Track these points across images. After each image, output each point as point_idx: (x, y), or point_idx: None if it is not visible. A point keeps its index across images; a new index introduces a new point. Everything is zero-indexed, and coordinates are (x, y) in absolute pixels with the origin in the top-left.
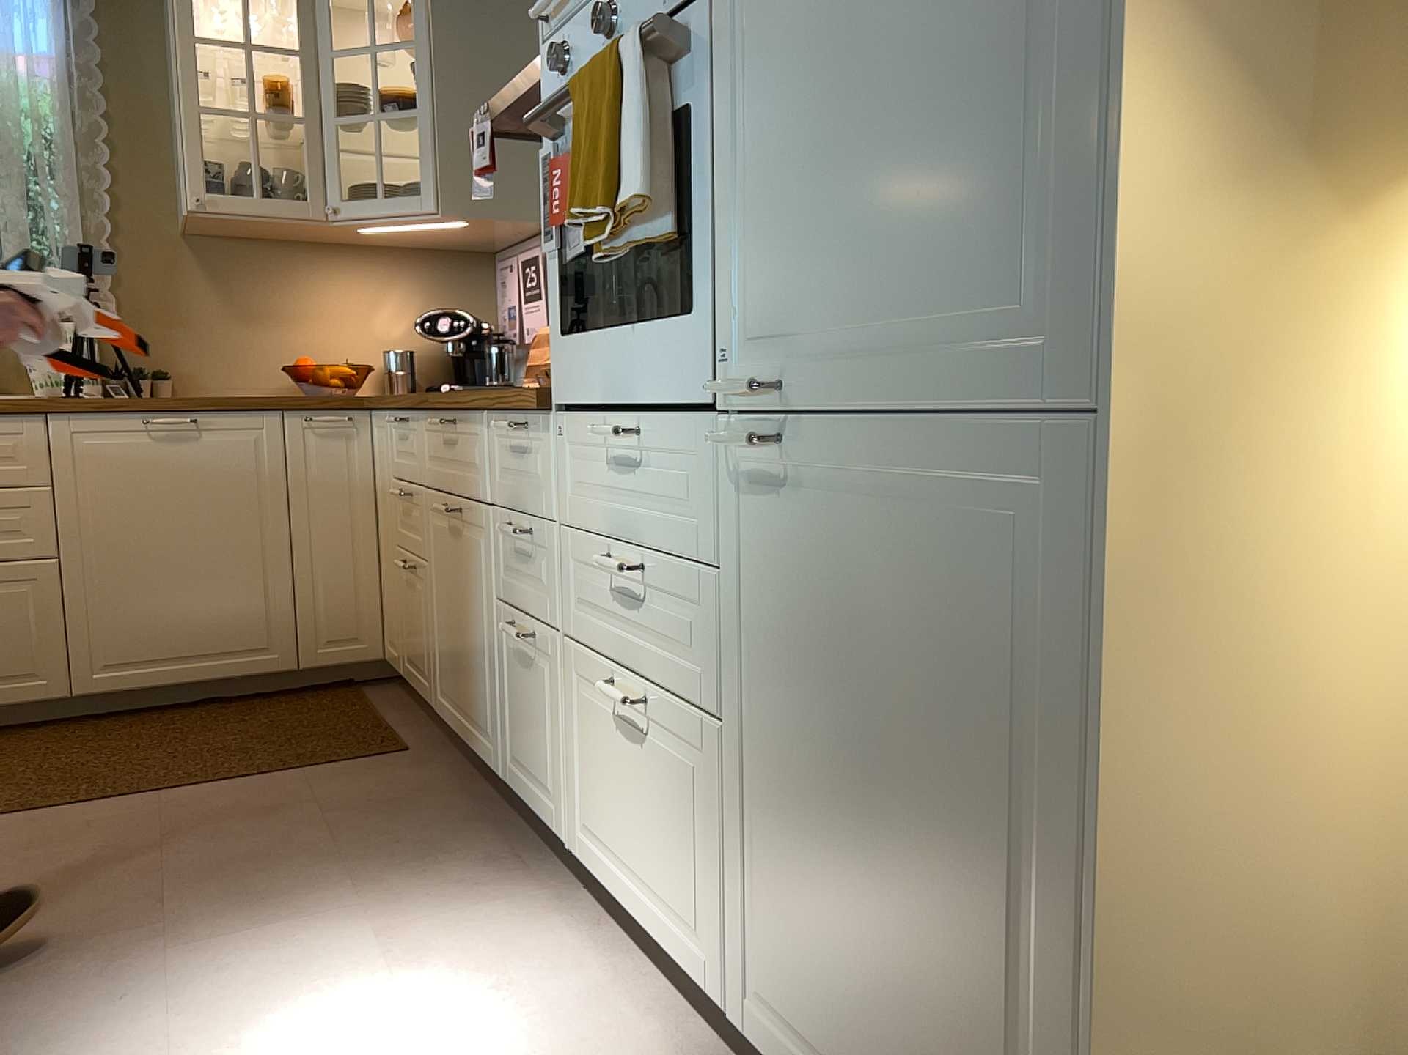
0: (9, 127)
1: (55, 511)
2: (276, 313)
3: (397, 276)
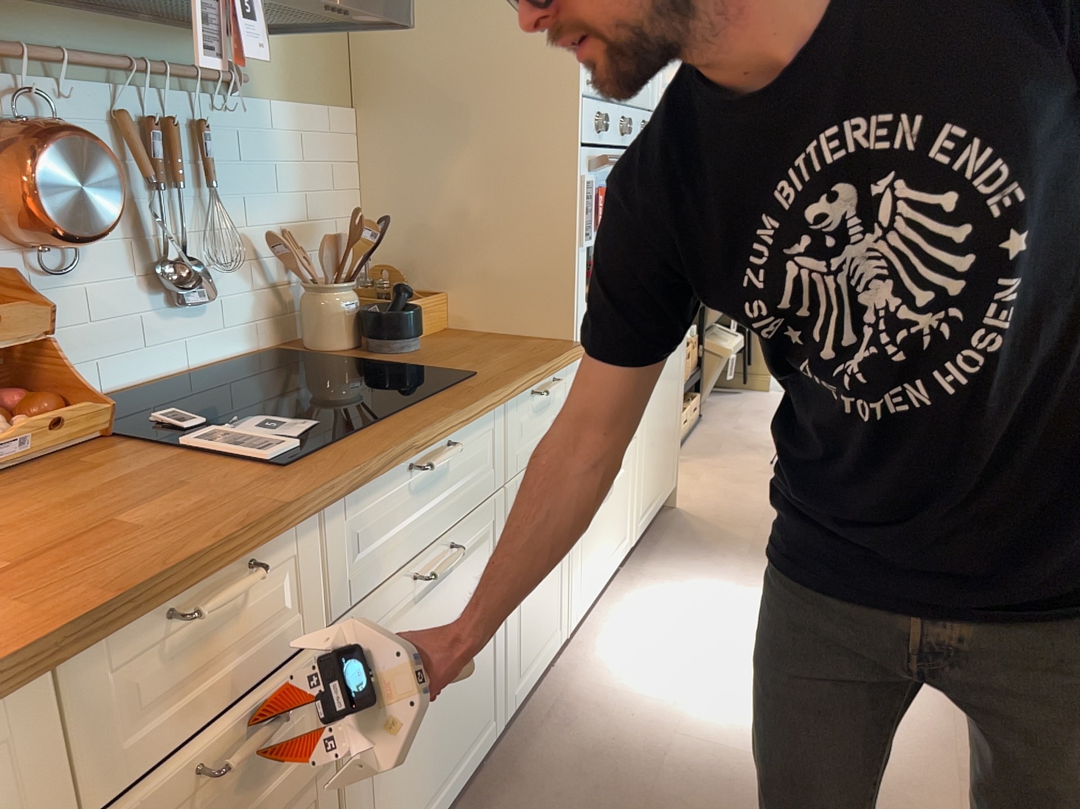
0: None
1: None
2: None
3: None
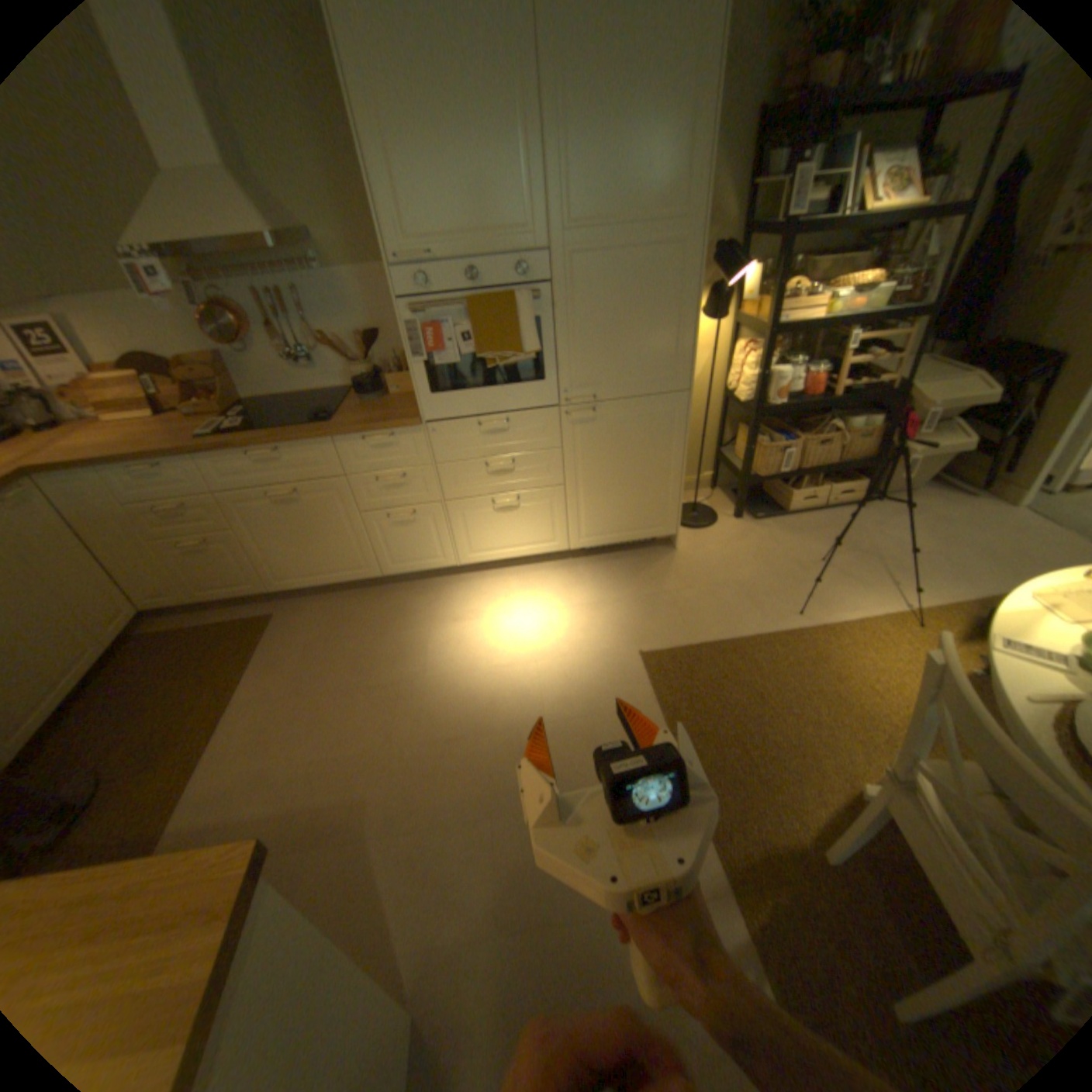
0: None
1: None
2: None
3: None
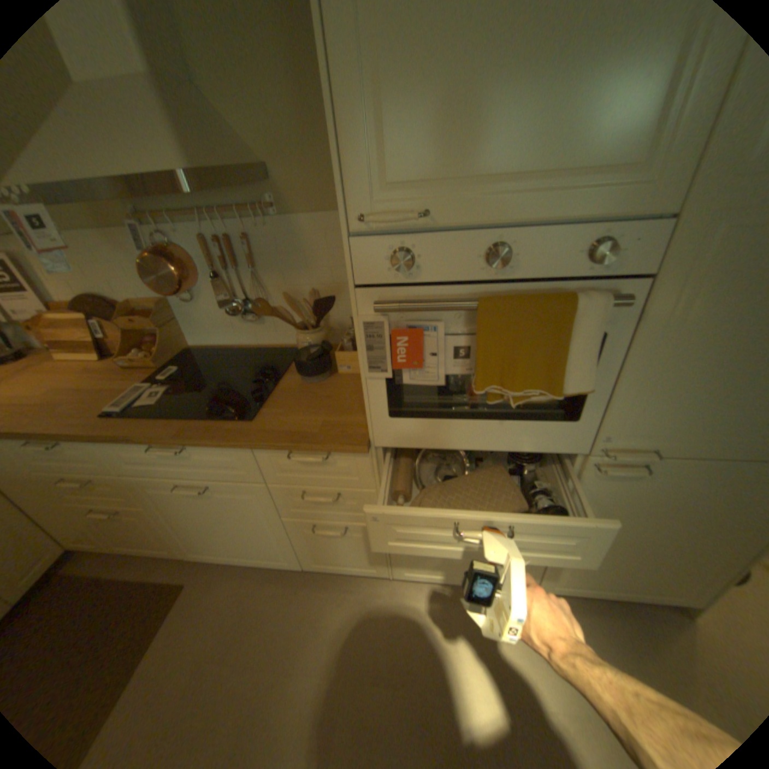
0: None
1: None
2: None
3: None
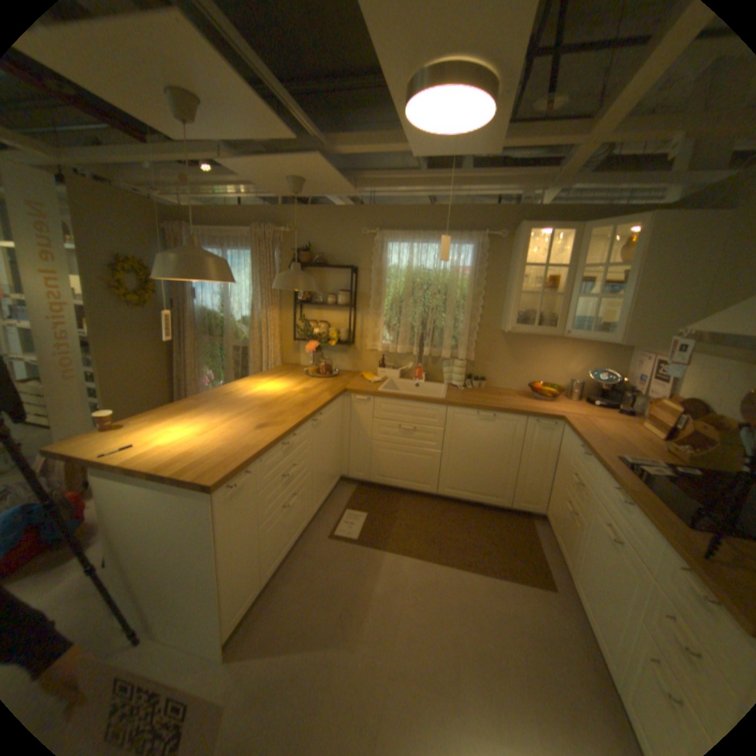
0: (452, 295)
1: (443, 436)
2: (529, 360)
3: (584, 348)
